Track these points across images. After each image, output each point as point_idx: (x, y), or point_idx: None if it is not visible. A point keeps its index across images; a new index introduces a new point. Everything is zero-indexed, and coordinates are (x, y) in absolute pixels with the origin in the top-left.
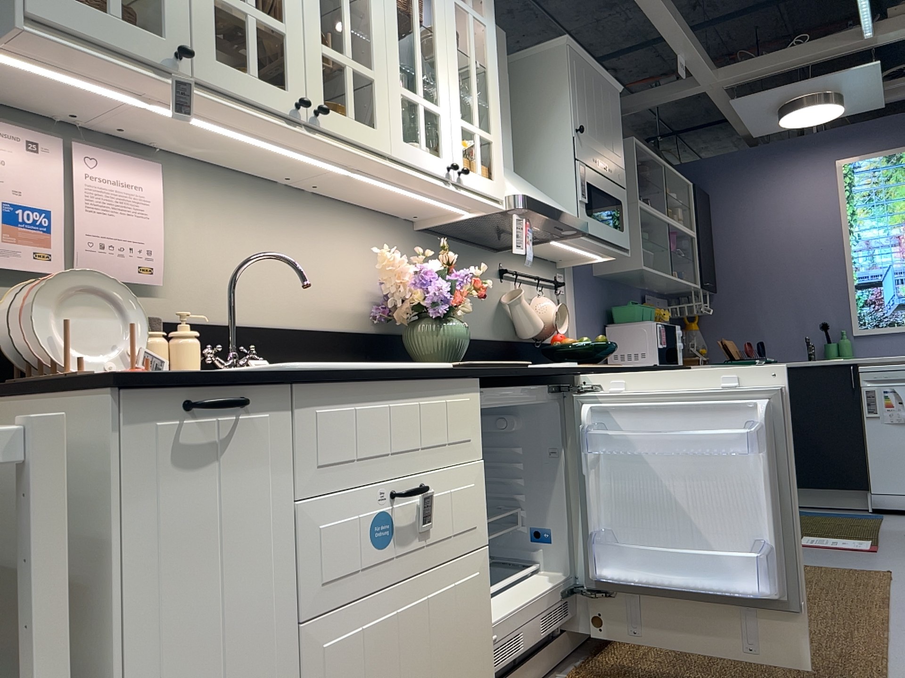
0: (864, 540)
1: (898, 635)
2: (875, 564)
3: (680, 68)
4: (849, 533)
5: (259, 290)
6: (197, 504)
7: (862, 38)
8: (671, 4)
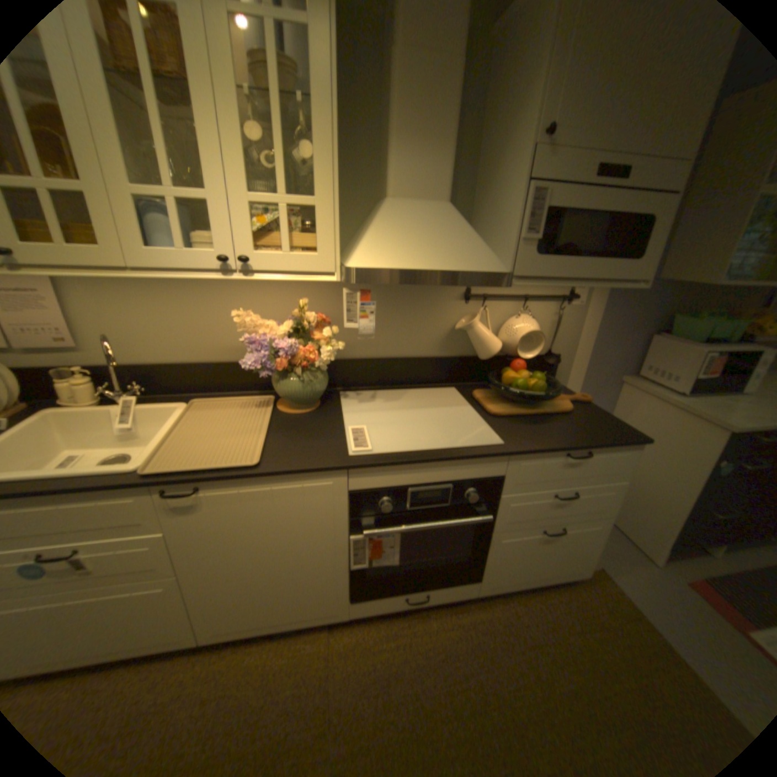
0: None
1: None
2: None
3: None
4: None
5: (160, 340)
6: None
7: None
8: None
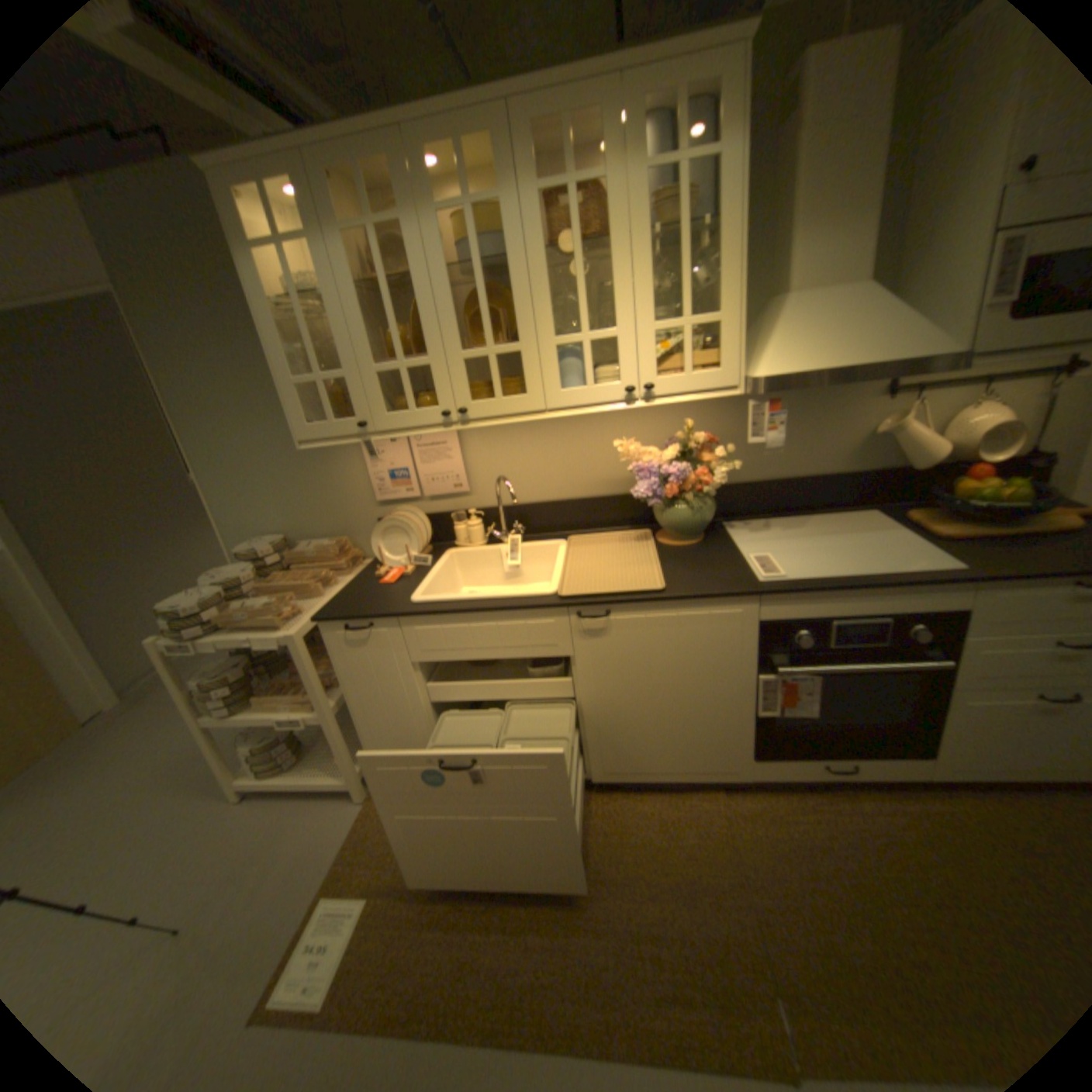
0: None
1: None
2: None
3: None
4: None
5: (539, 480)
6: (364, 660)
7: None
8: None
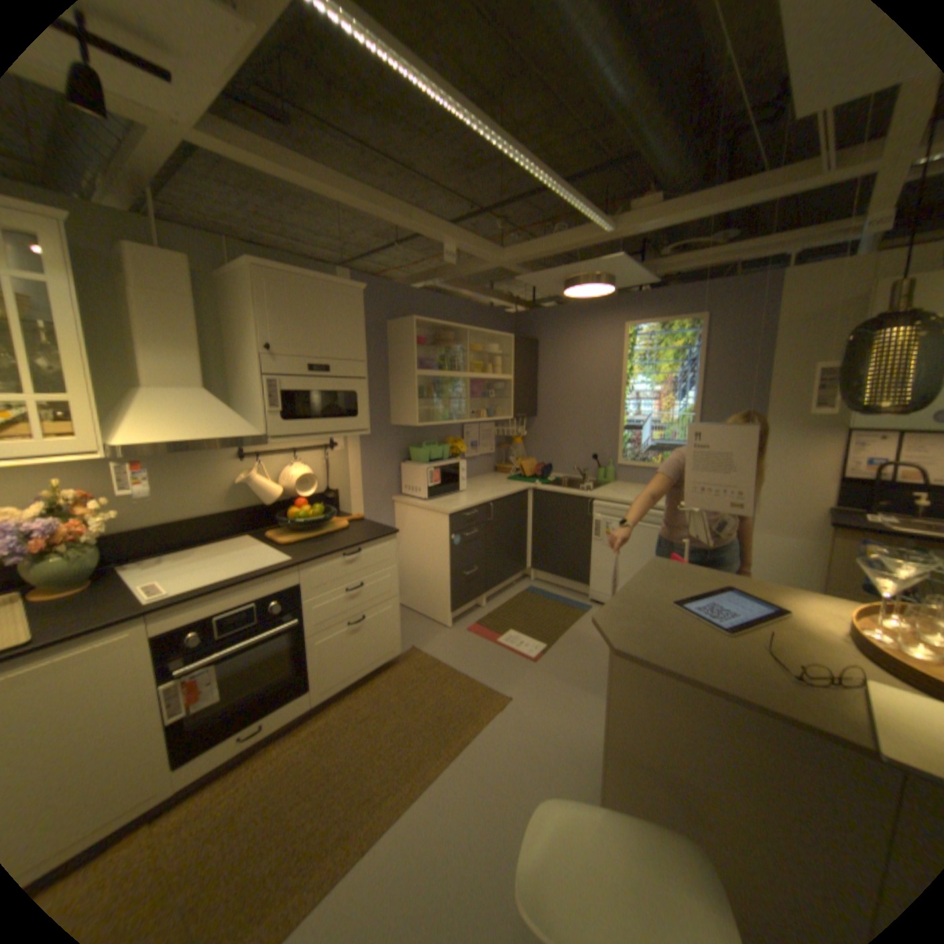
0: (541, 646)
1: (415, 810)
2: (514, 684)
3: (447, 254)
4: (543, 633)
5: None
6: None
7: (605, 230)
8: (402, 203)
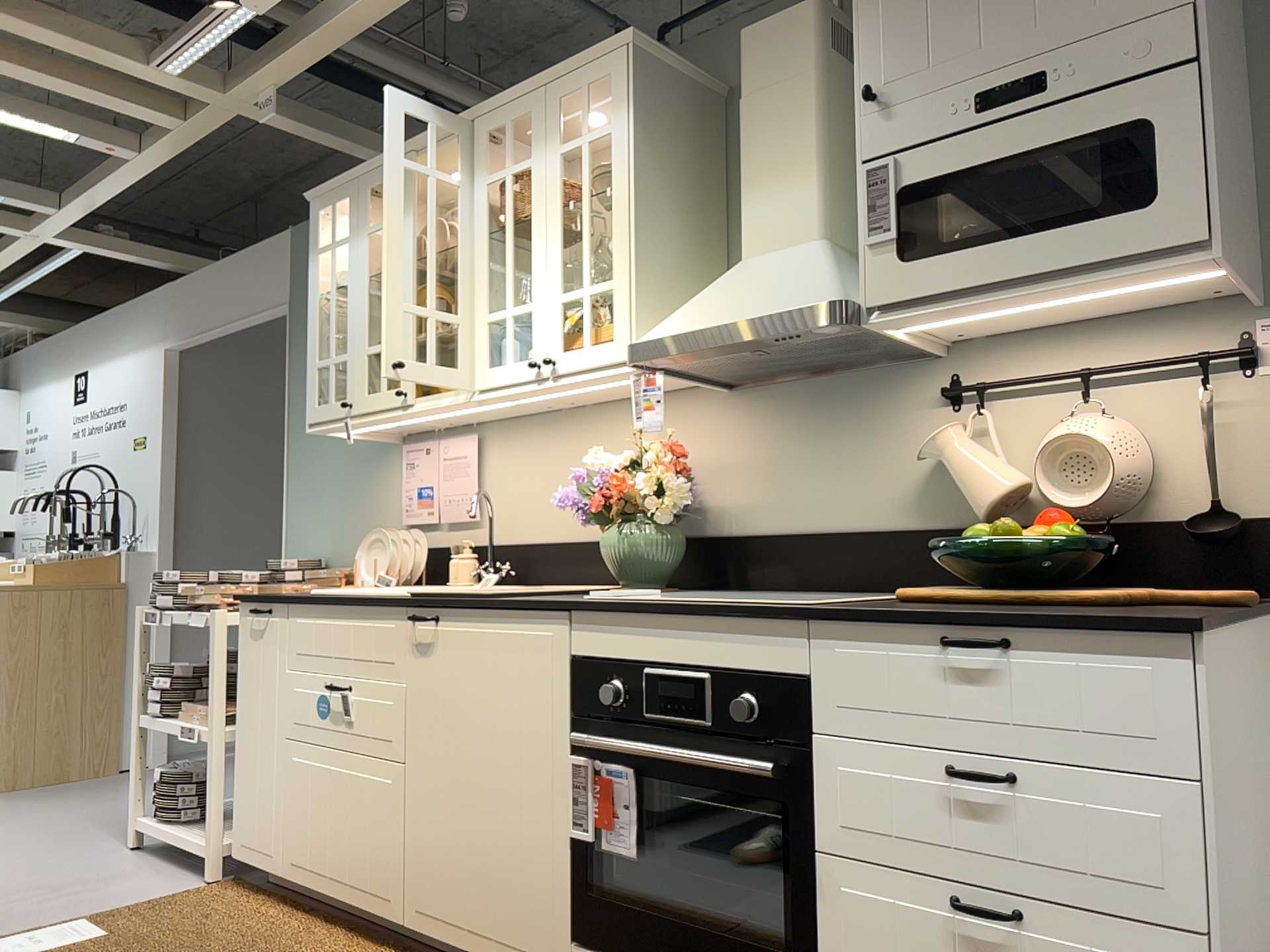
0: None
1: None
2: None
3: None
4: None
5: (543, 510)
6: (257, 657)
7: None
8: None
